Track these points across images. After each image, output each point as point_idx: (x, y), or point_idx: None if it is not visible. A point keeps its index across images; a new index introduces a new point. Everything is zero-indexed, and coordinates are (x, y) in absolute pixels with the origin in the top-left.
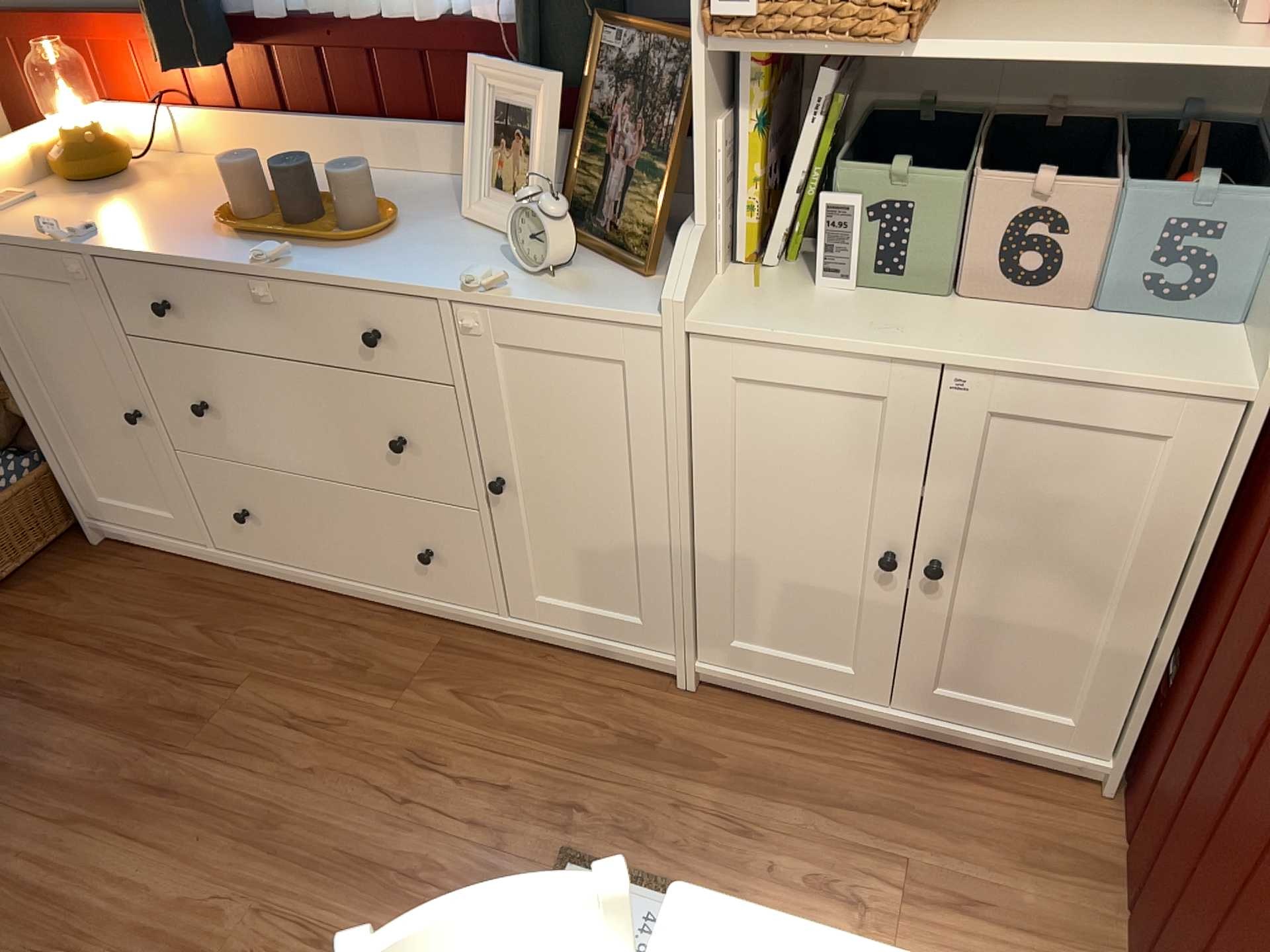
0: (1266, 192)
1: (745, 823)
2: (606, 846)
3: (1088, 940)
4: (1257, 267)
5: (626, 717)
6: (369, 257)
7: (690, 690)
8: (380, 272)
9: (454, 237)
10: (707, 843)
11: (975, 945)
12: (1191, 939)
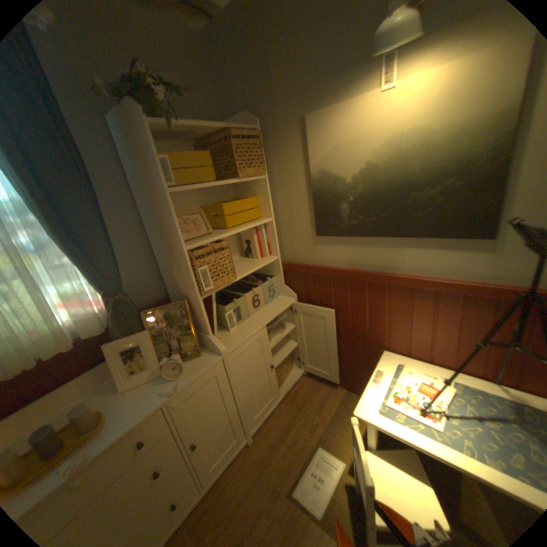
0: (273, 276)
1: (294, 443)
2: (290, 484)
3: (333, 390)
4: (279, 285)
5: (252, 466)
6: (110, 428)
7: (251, 444)
8: (127, 424)
9: (125, 399)
10: (297, 454)
11: (331, 407)
12: (352, 364)
